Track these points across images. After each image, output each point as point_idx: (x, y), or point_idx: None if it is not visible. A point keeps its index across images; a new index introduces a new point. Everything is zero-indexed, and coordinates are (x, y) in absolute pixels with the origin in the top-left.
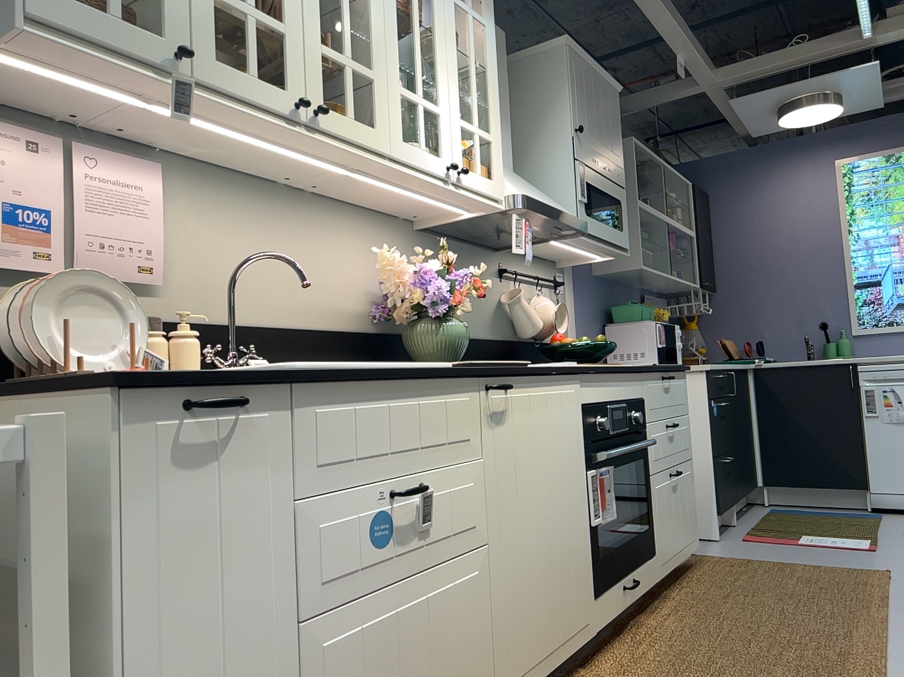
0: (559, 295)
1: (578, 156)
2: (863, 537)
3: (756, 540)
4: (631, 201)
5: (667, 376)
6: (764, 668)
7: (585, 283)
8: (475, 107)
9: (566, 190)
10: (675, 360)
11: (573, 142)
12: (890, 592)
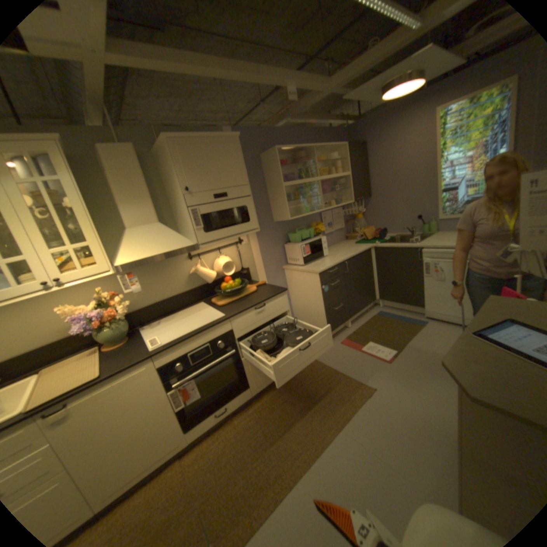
0: (242, 246)
1: (189, 204)
2: (396, 349)
3: (344, 345)
4: (280, 184)
5: (258, 306)
6: (237, 480)
7: (265, 230)
8: (64, 235)
9: (189, 224)
10: (320, 256)
11: (183, 198)
12: (356, 414)
